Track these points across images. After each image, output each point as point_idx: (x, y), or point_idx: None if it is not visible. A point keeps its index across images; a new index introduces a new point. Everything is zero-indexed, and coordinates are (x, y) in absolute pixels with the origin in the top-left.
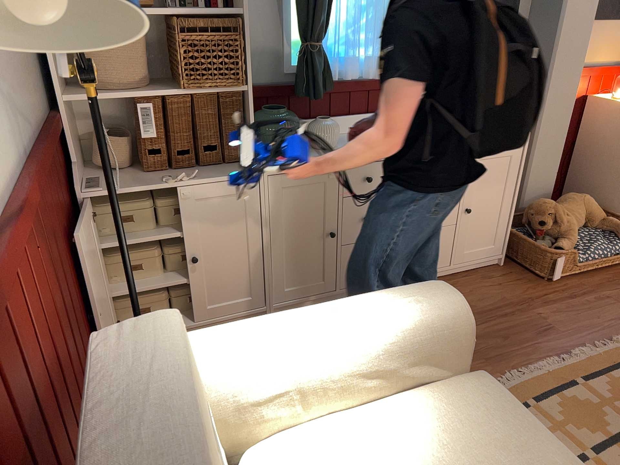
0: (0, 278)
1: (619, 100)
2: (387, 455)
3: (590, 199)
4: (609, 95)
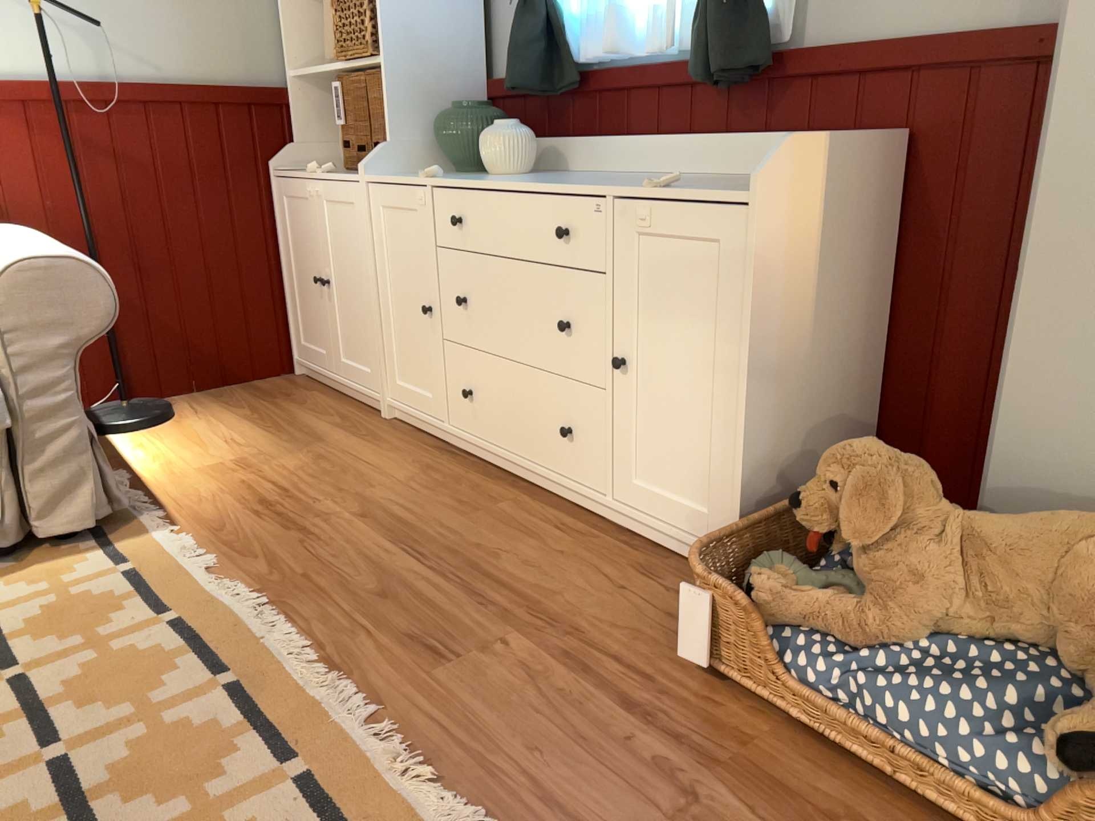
0: None
1: None
2: None
3: None
4: None
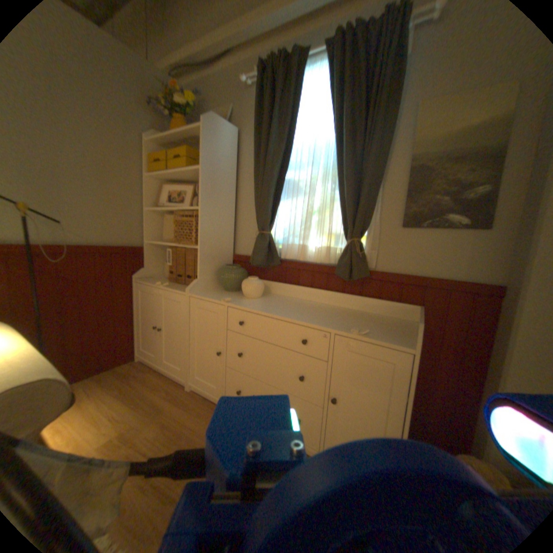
0: None
1: None
2: None
3: None
4: None
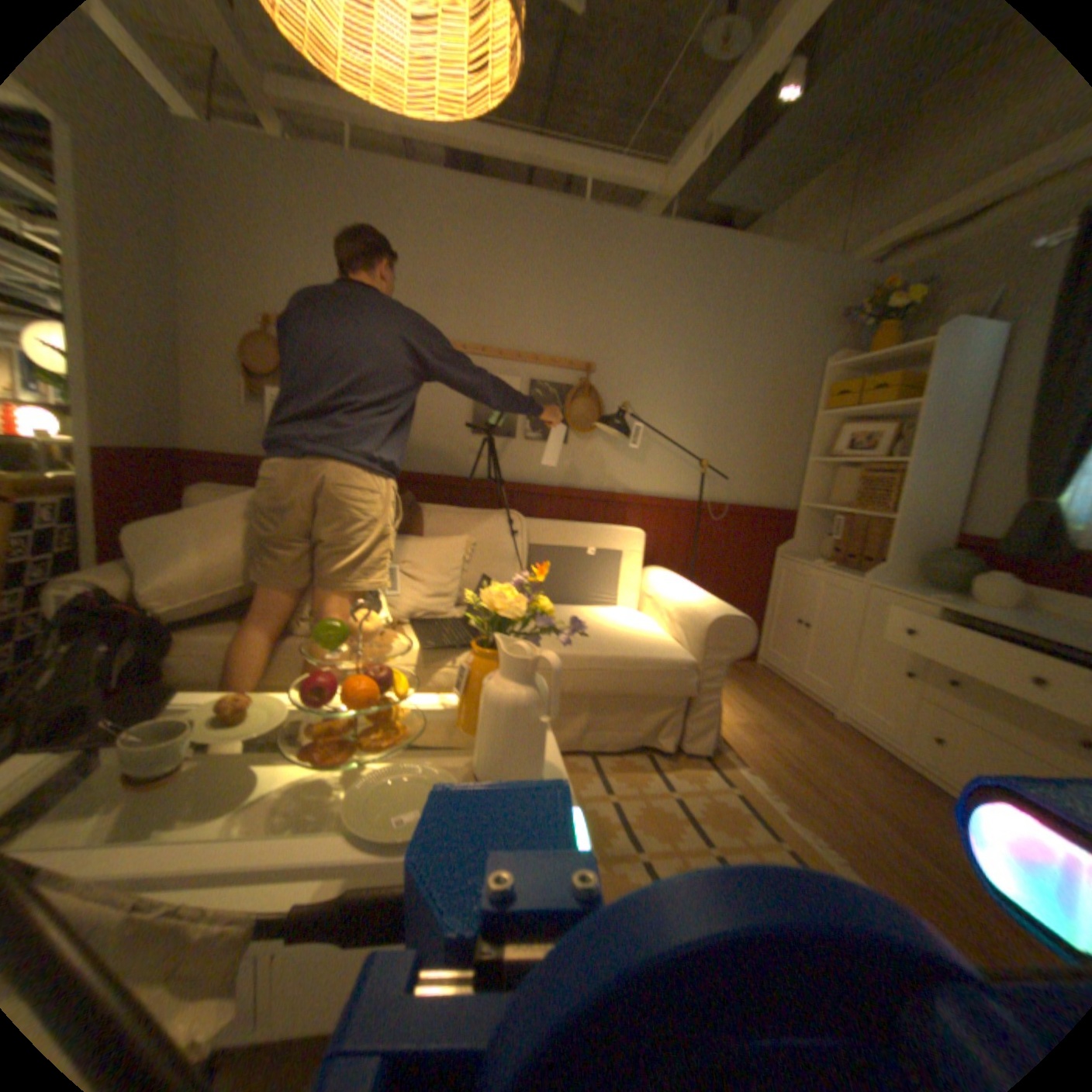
0: (637, 508)
1: None
2: (629, 625)
3: None
4: None
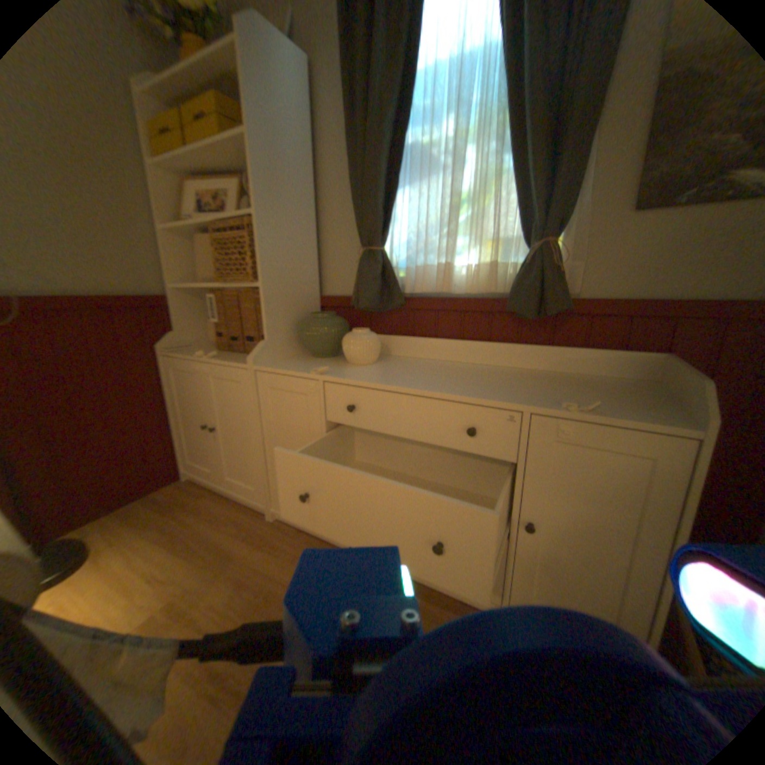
0: None
1: None
2: None
3: None
4: None
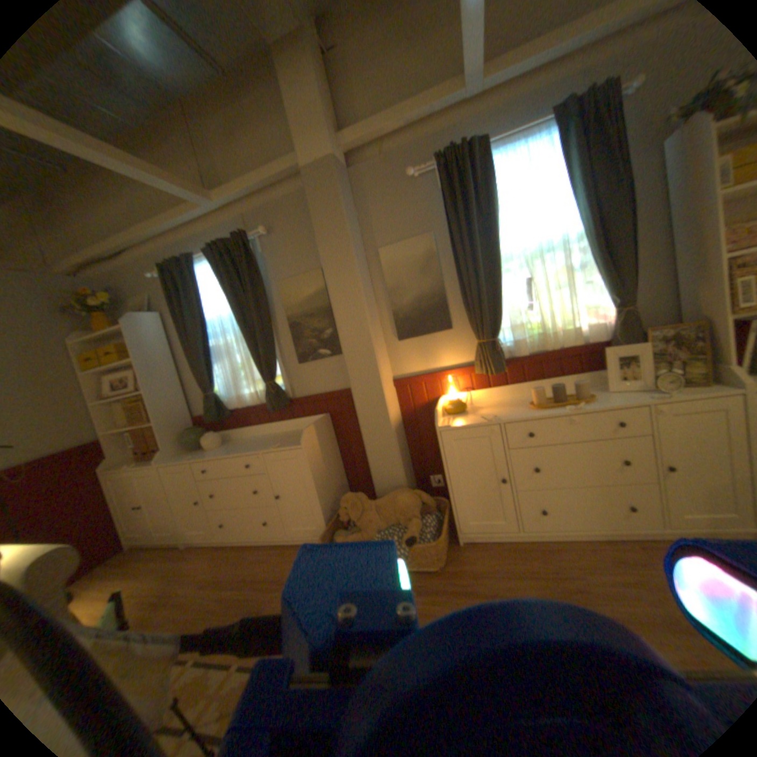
0: None
1: (448, 401)
2: None
3: (403, 497)
4: (459, 393)
